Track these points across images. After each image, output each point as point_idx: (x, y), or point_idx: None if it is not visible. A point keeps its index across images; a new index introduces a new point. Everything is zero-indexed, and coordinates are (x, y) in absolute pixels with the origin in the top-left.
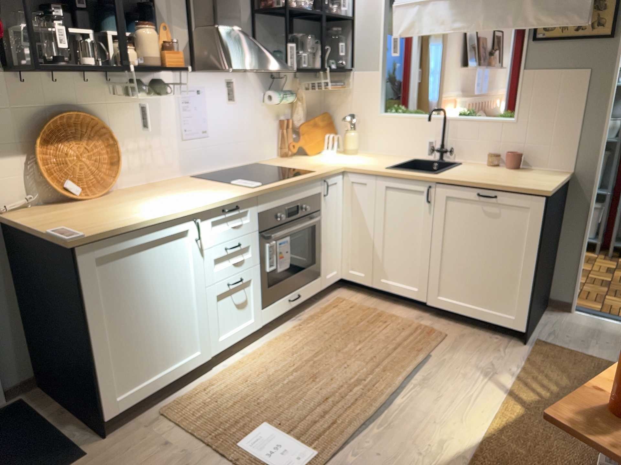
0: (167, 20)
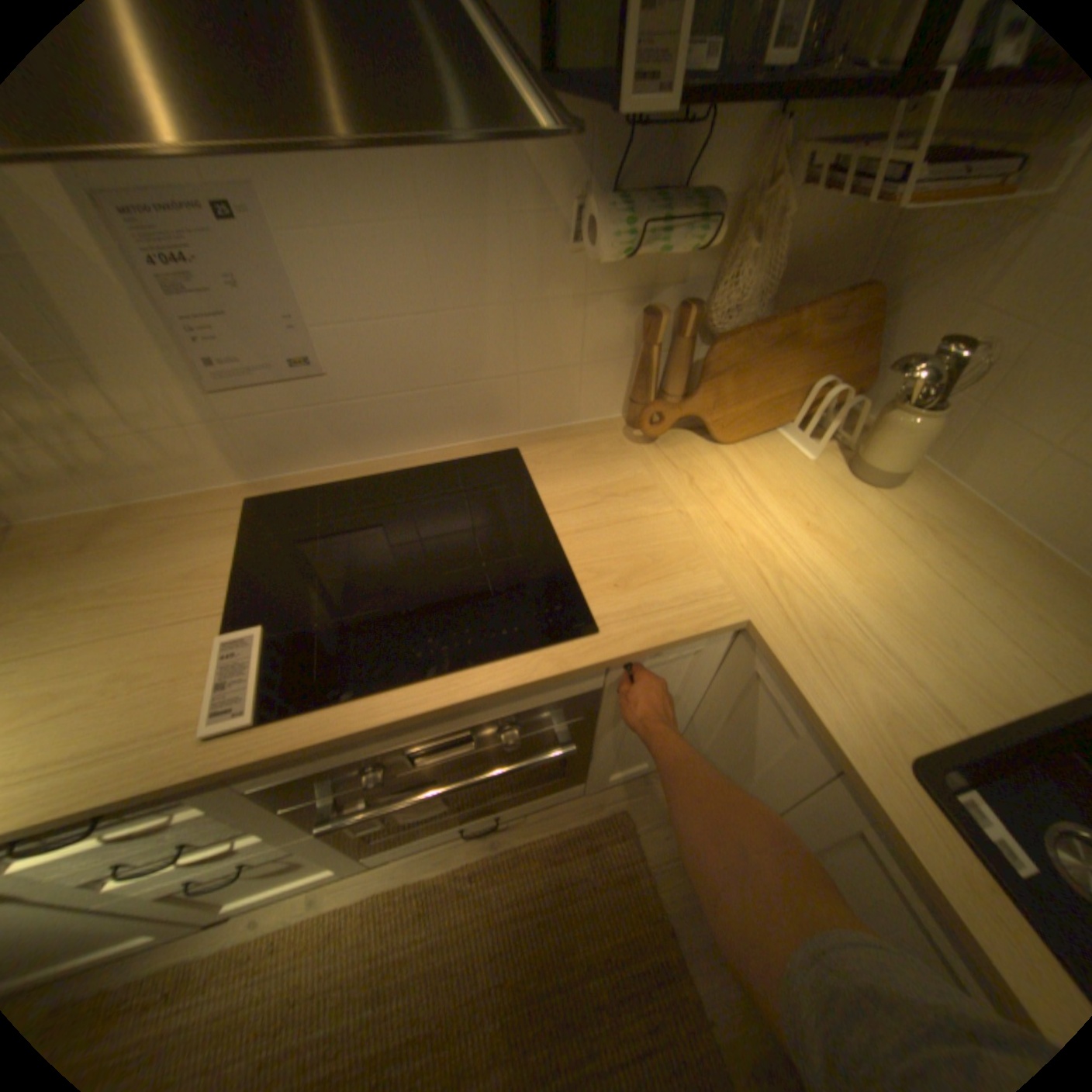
0: None
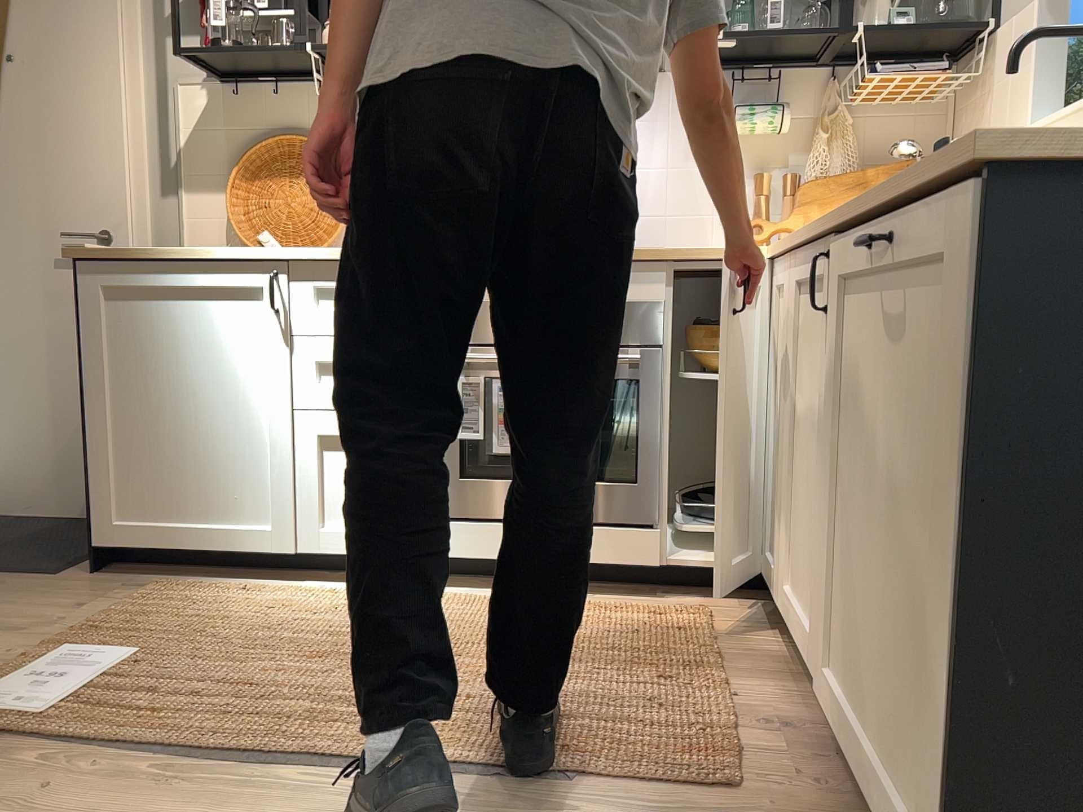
0: None
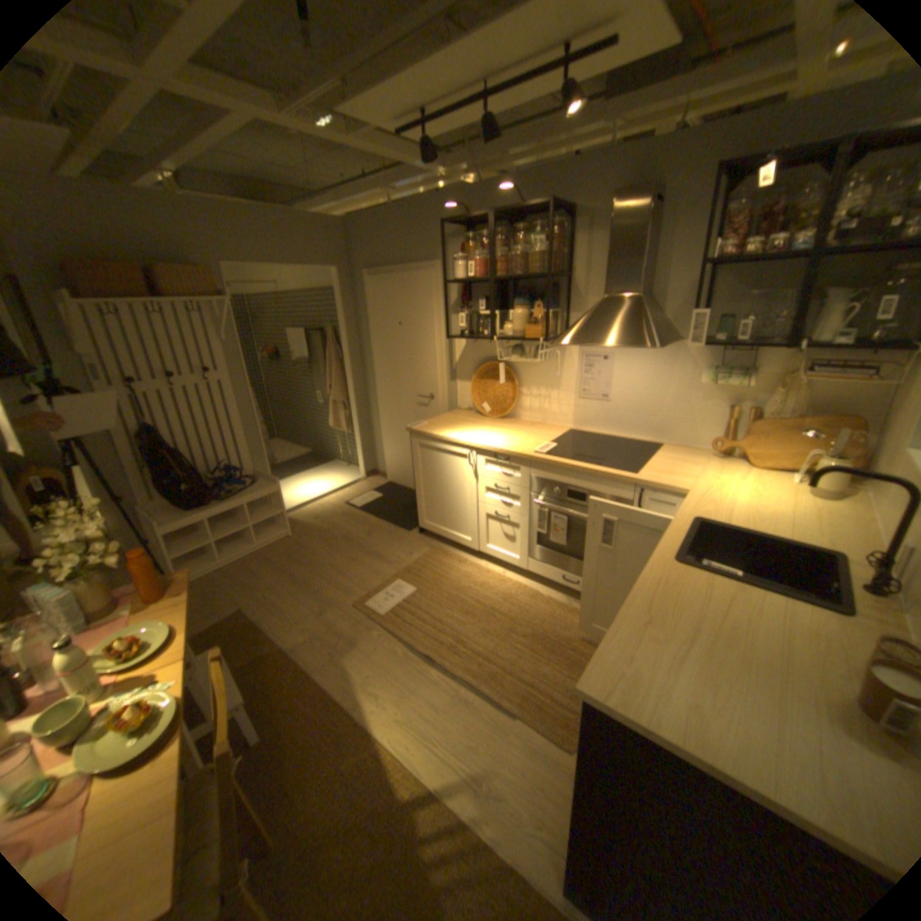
0: (583, 292)
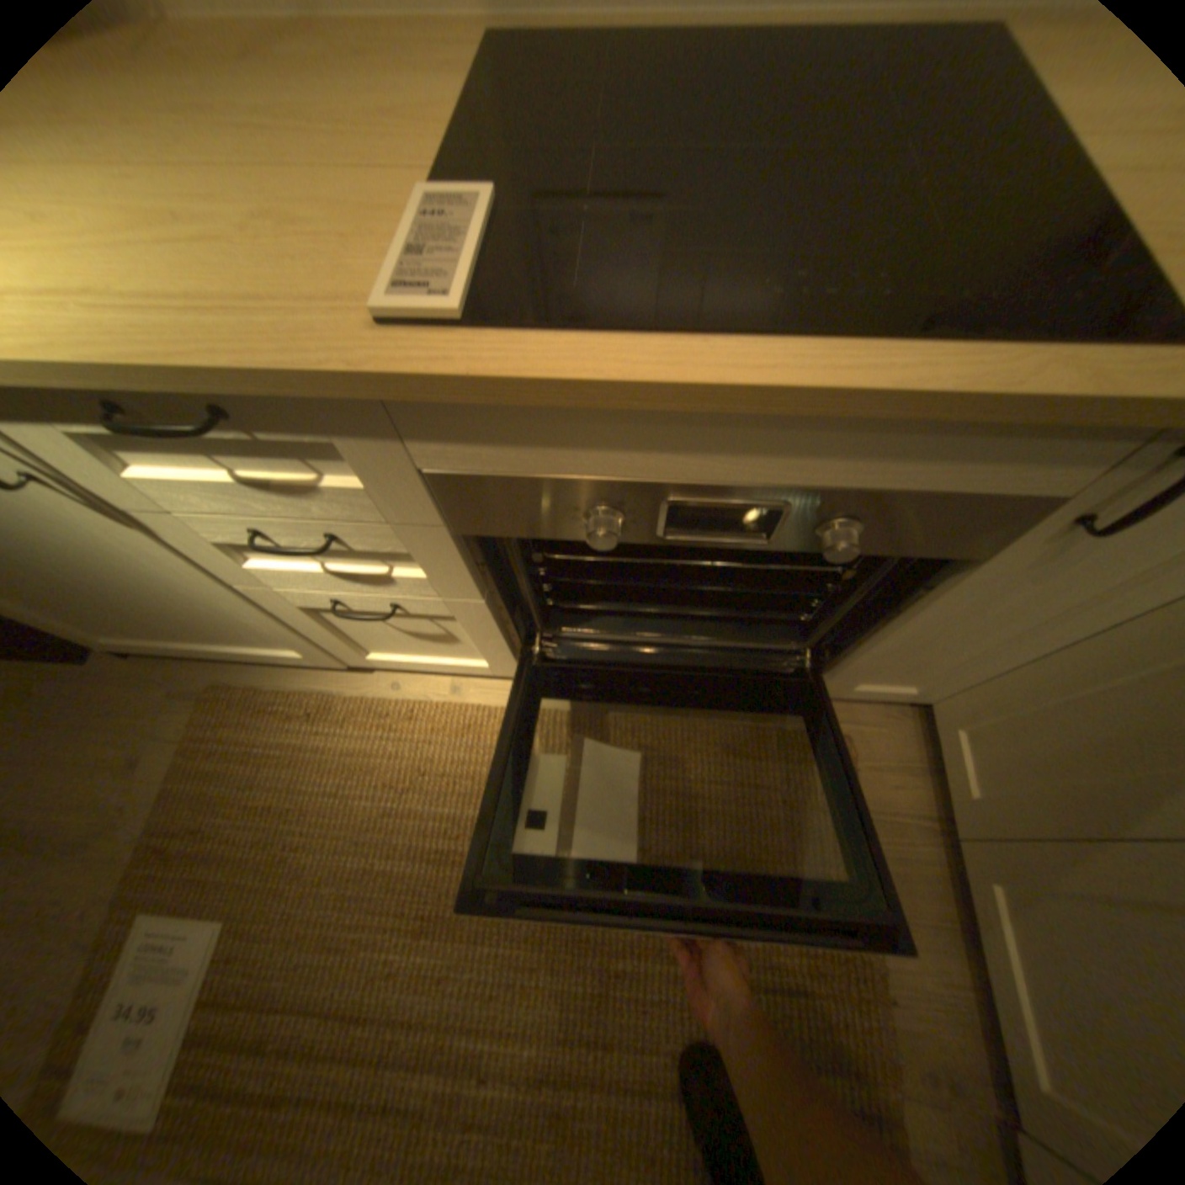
0: None
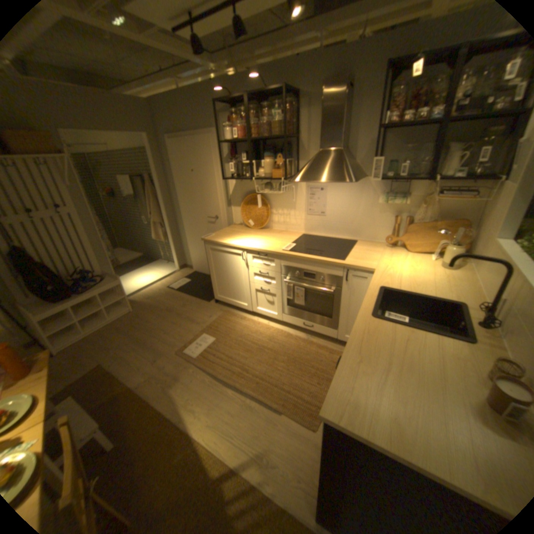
0: (306, 148)
